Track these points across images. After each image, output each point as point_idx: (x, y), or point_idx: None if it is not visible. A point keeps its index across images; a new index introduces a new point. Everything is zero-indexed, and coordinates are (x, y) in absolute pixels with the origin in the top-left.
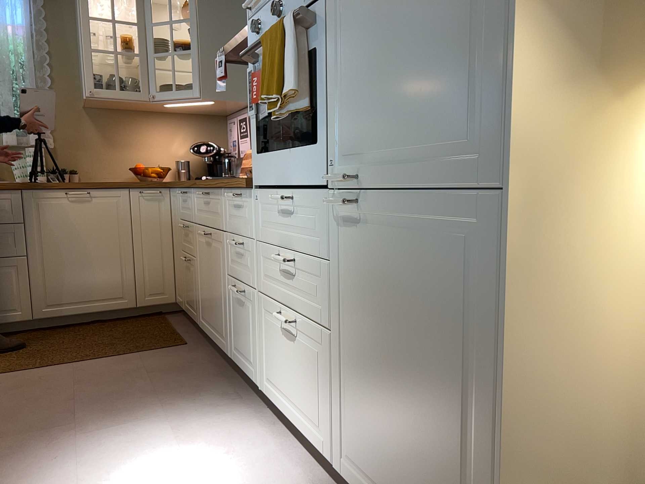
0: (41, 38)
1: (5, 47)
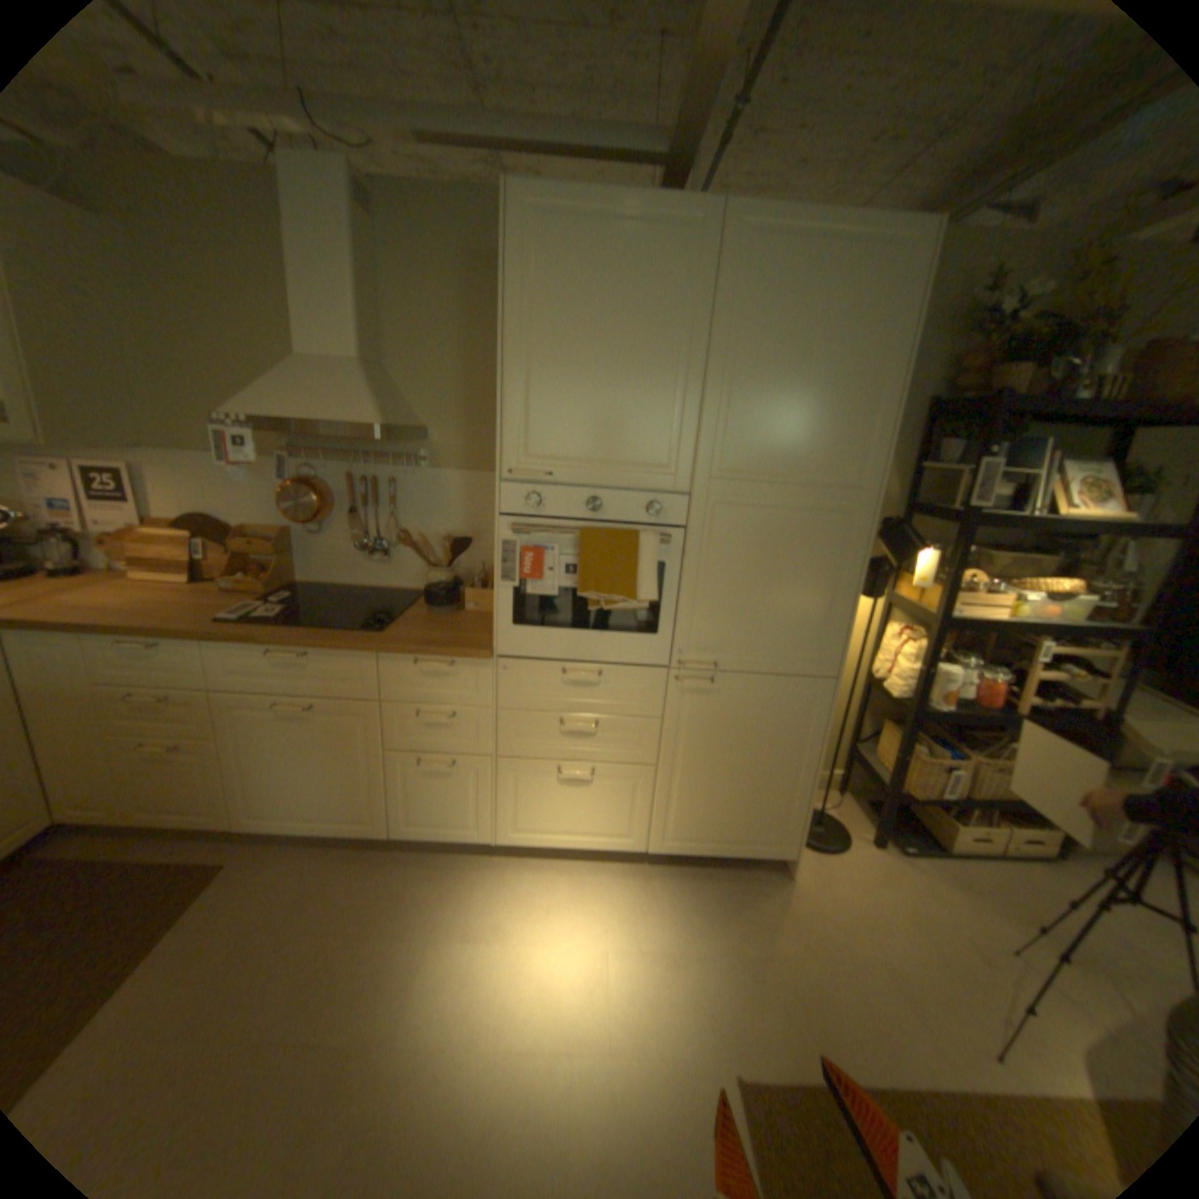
0: None
1: None
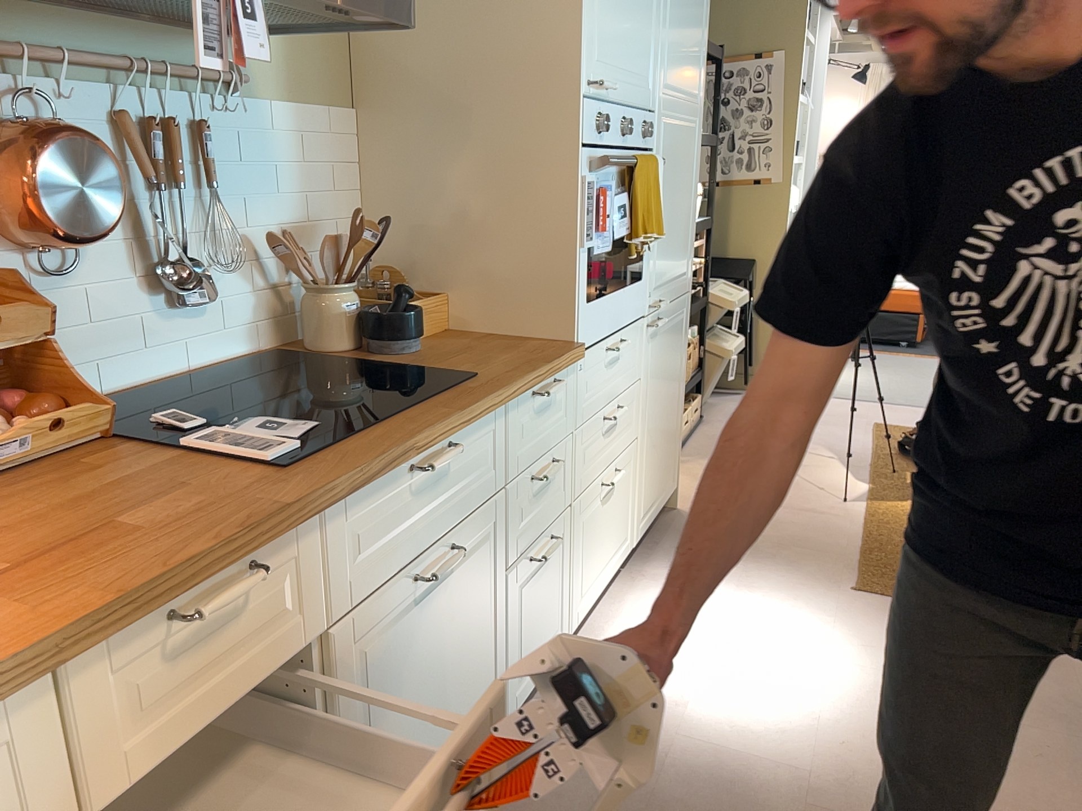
0: None
1: None
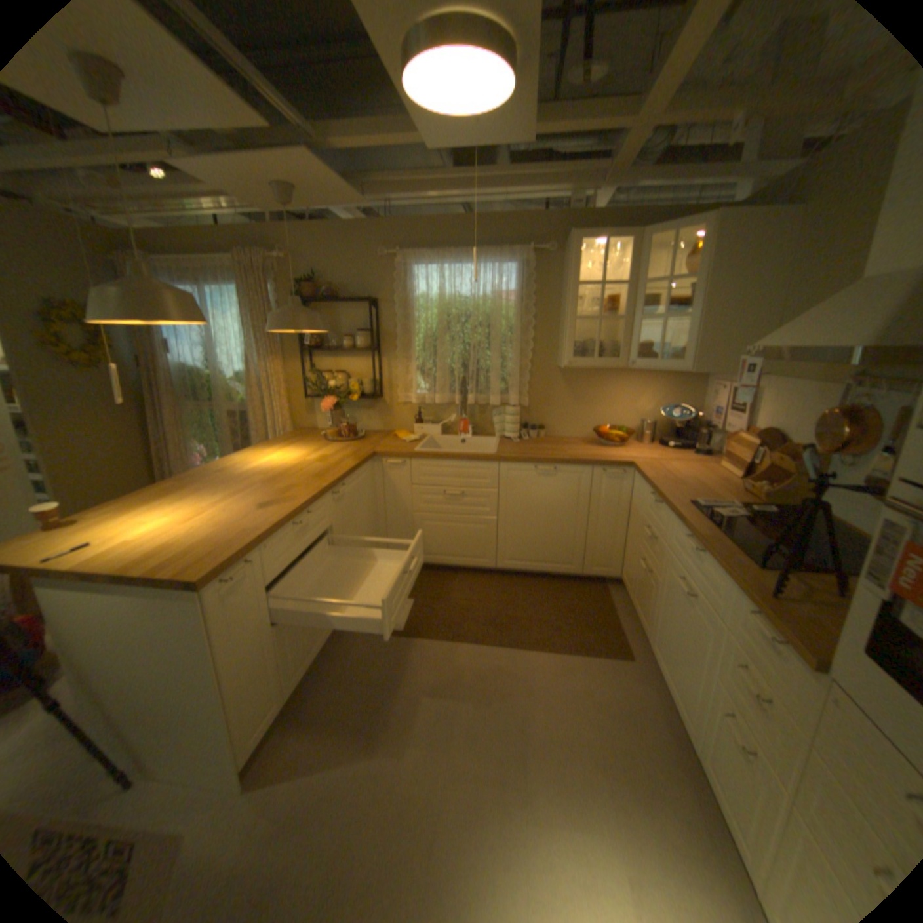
0: (529, 302)
1: (499, 316)
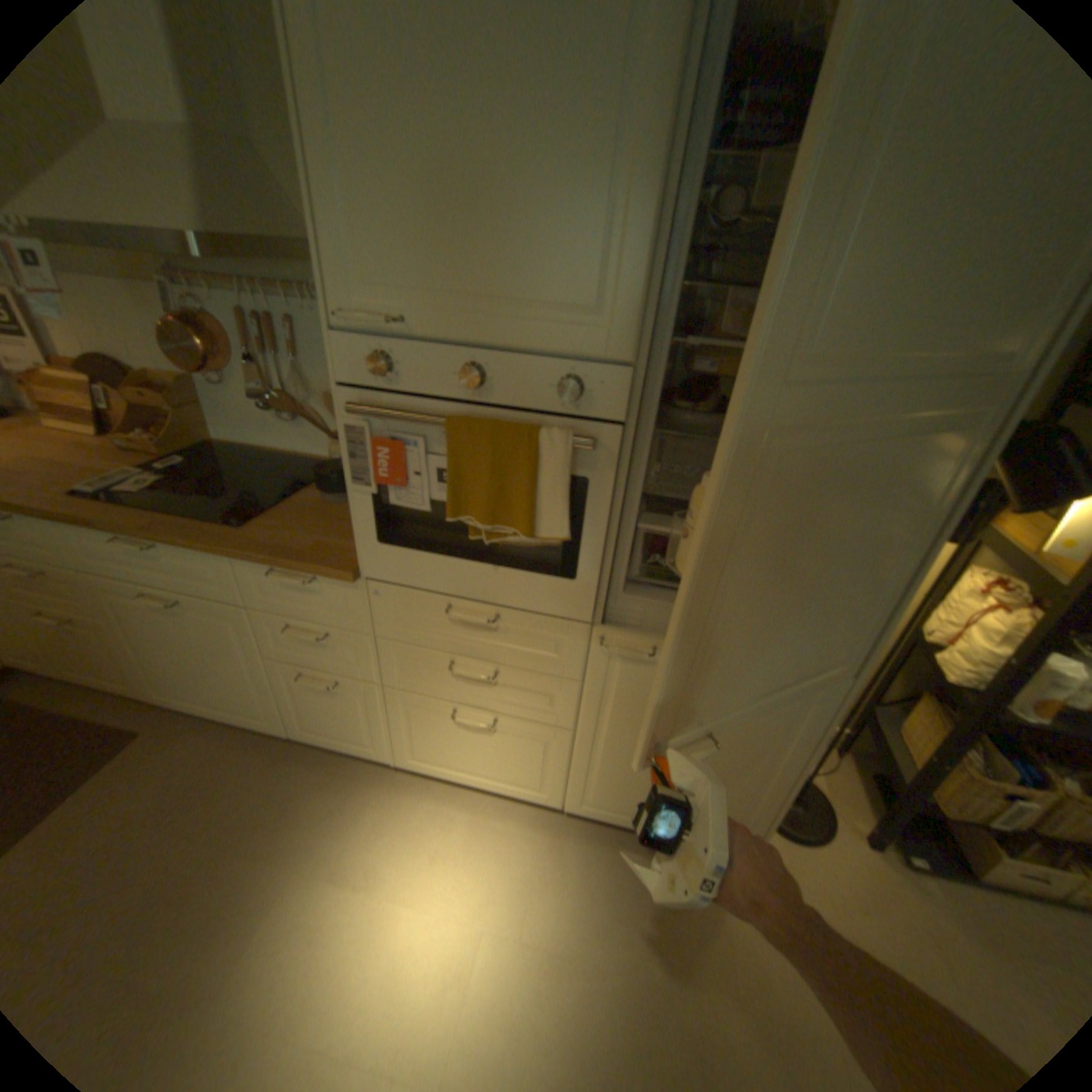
0: None
1: None
